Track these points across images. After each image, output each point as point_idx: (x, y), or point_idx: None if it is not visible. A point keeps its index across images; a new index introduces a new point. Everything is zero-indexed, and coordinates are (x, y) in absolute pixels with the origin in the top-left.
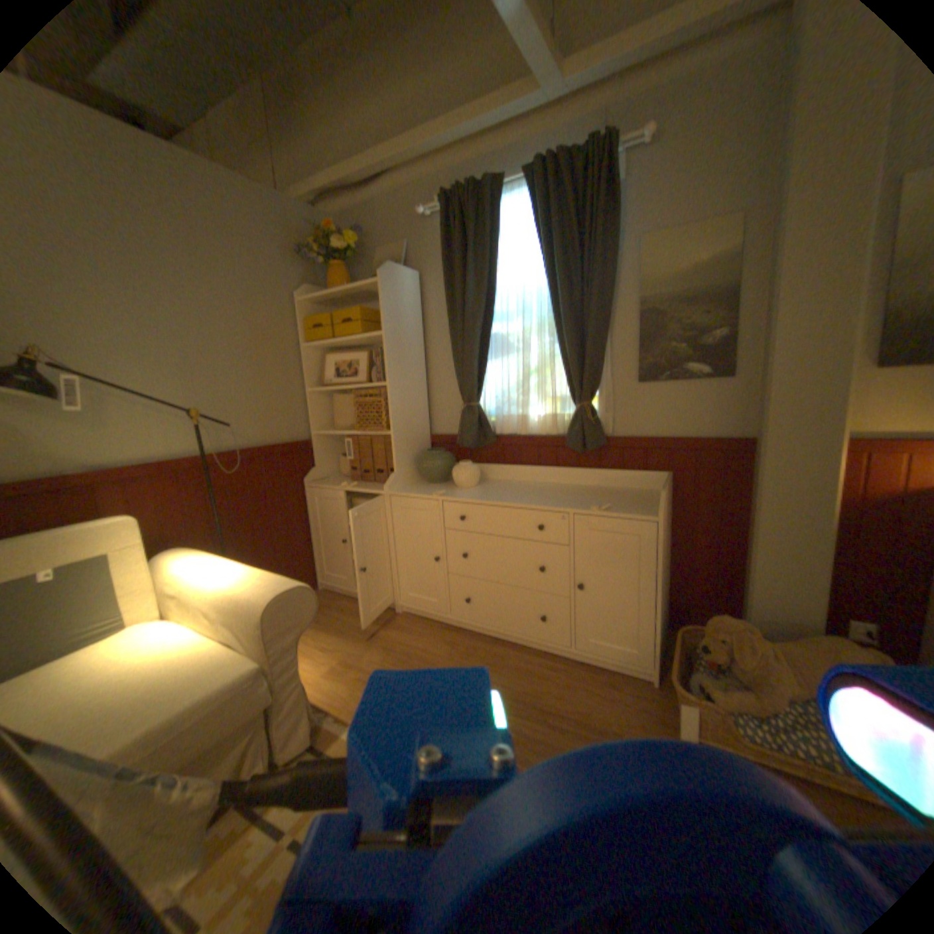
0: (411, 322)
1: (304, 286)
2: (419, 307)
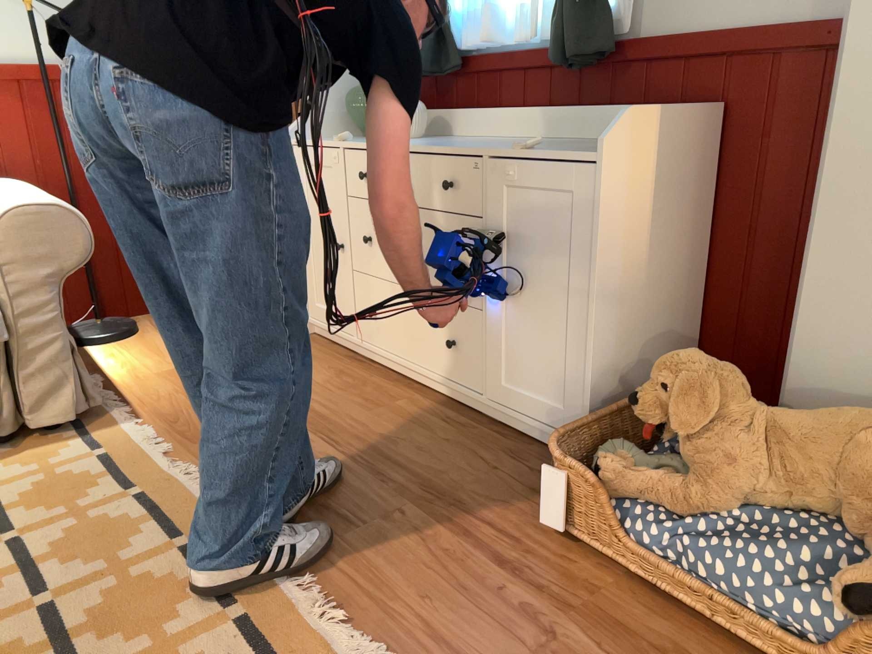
0: None
1: None
2: None
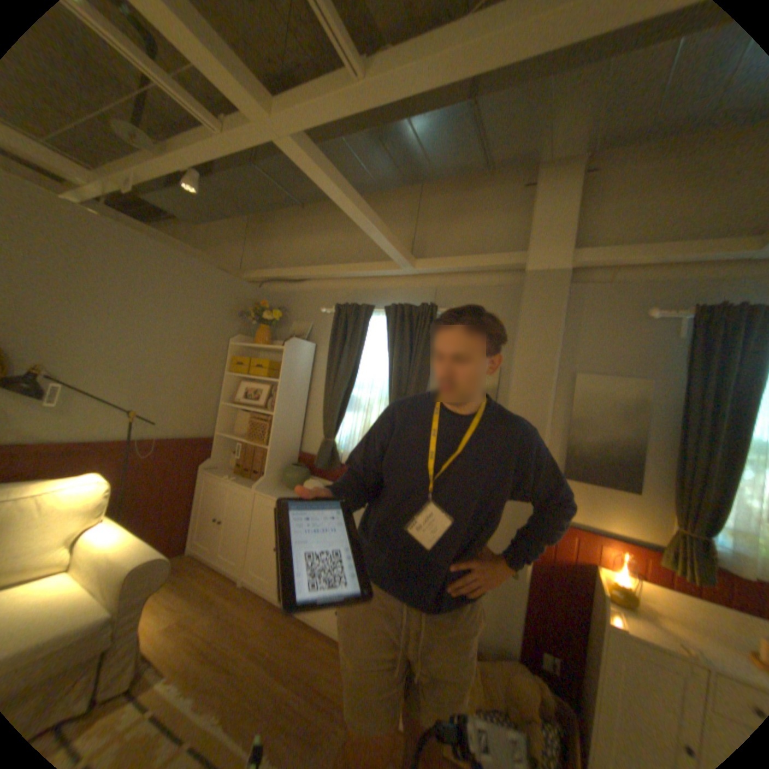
0: (301, 376)
1: (238, 337)
2: (310, 367)
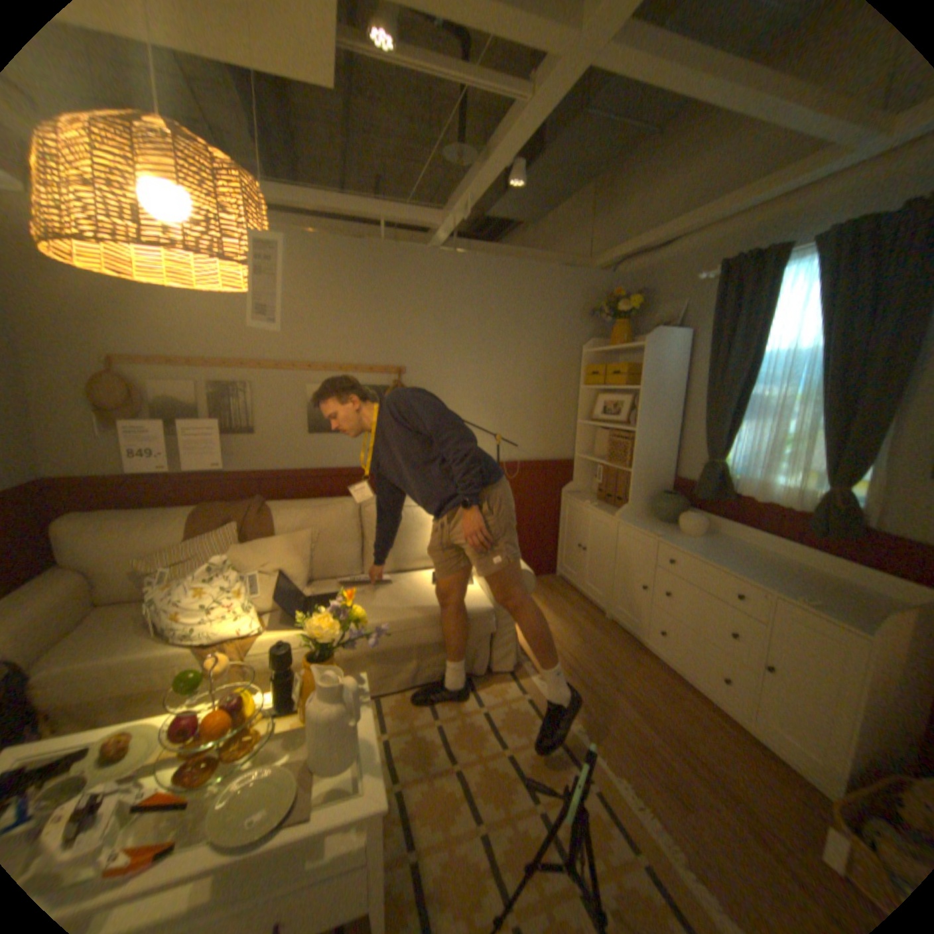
0: (673, 377)
1: (591, 340)
2: (685, 362)
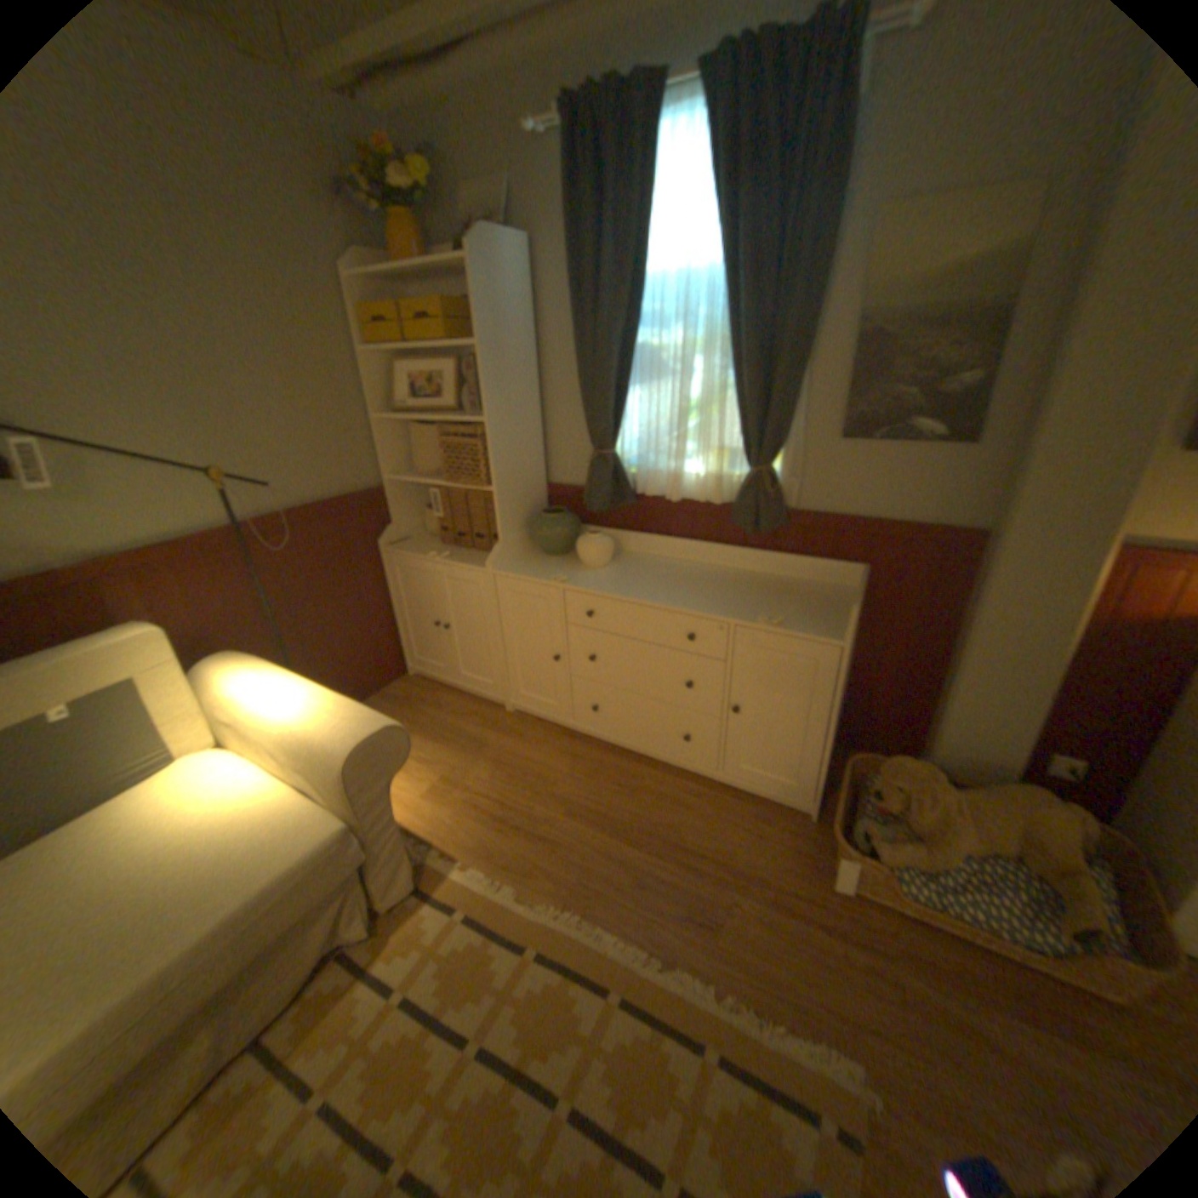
0: (519, 322)
1: (355, 251)
2: (531, 294)
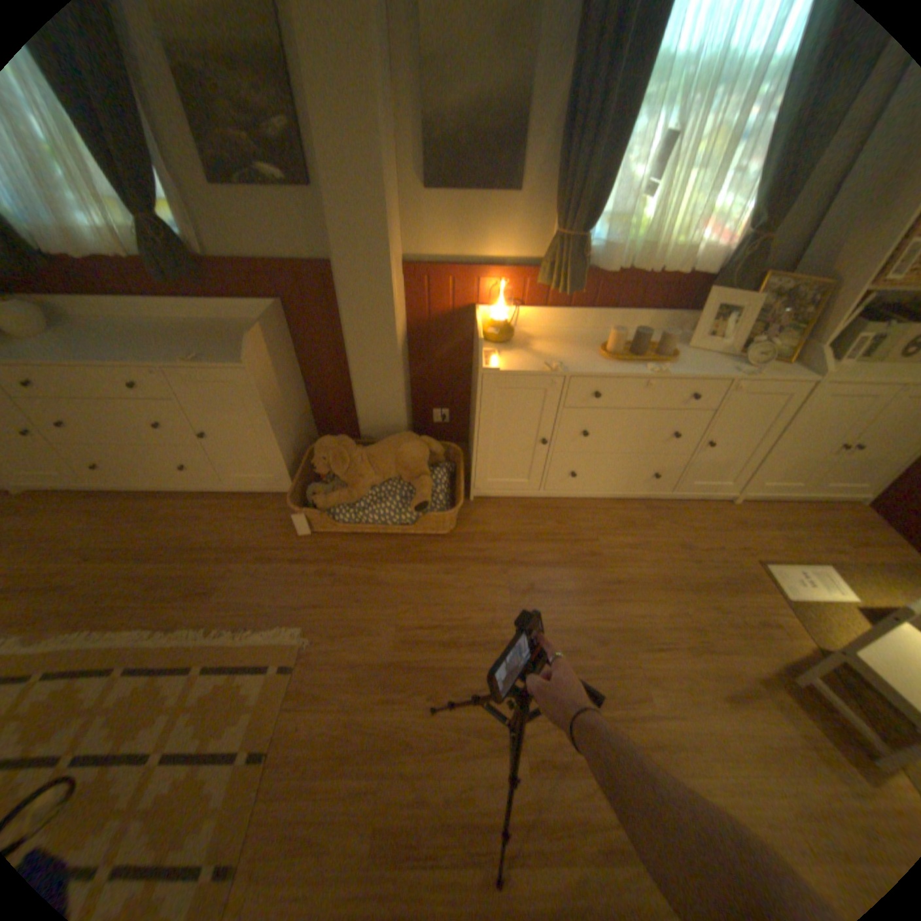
0: None
1: None
2: None
